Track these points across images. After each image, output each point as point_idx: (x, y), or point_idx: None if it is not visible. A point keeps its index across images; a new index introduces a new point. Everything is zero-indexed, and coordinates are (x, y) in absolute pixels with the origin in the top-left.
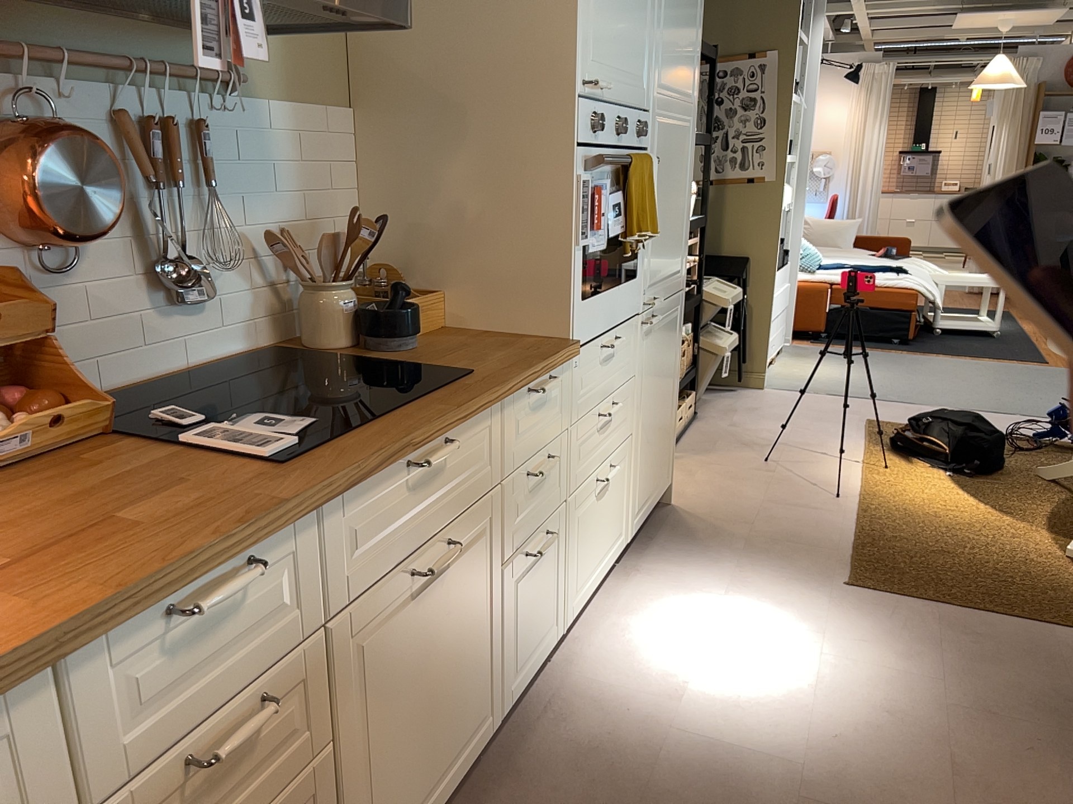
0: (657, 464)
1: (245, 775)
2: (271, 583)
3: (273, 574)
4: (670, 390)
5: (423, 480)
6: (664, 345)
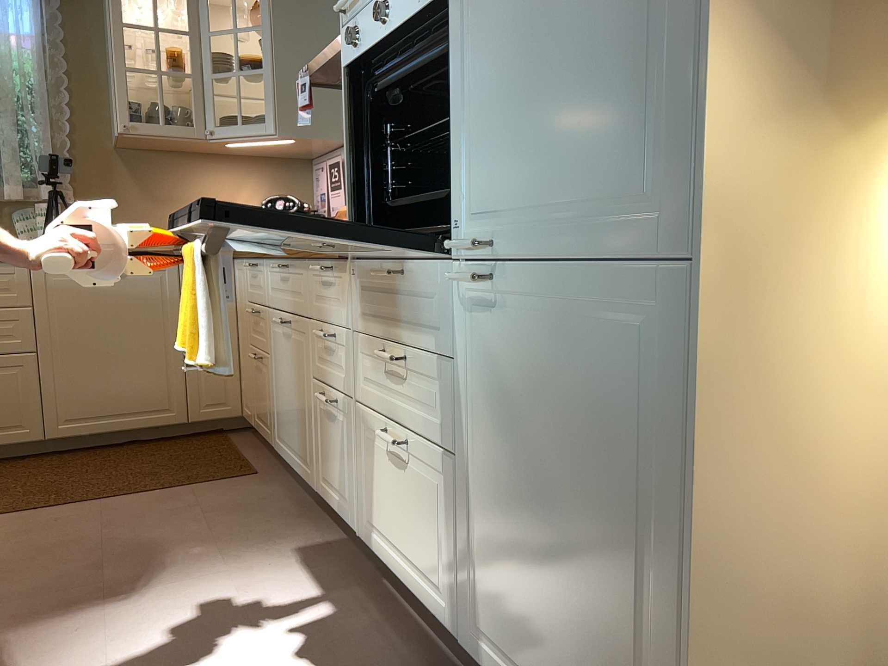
0: (563, 655)
1: (259, 332)
2: (260, 276)
3: (261, 274)
4: (621, 533)
5: (284, 278)
6: (564, 376)
